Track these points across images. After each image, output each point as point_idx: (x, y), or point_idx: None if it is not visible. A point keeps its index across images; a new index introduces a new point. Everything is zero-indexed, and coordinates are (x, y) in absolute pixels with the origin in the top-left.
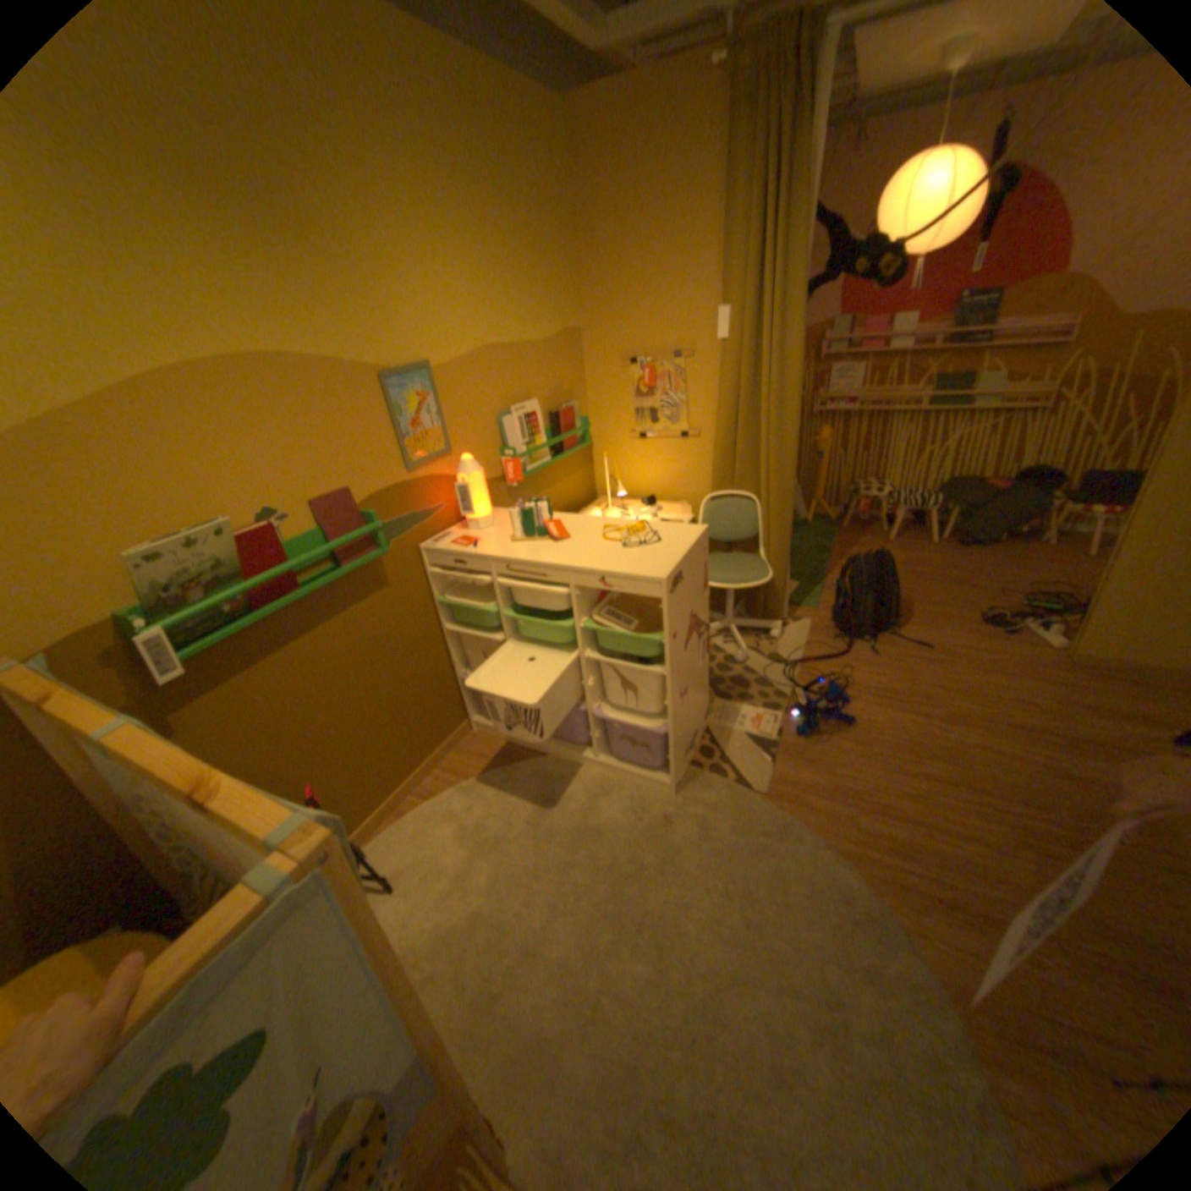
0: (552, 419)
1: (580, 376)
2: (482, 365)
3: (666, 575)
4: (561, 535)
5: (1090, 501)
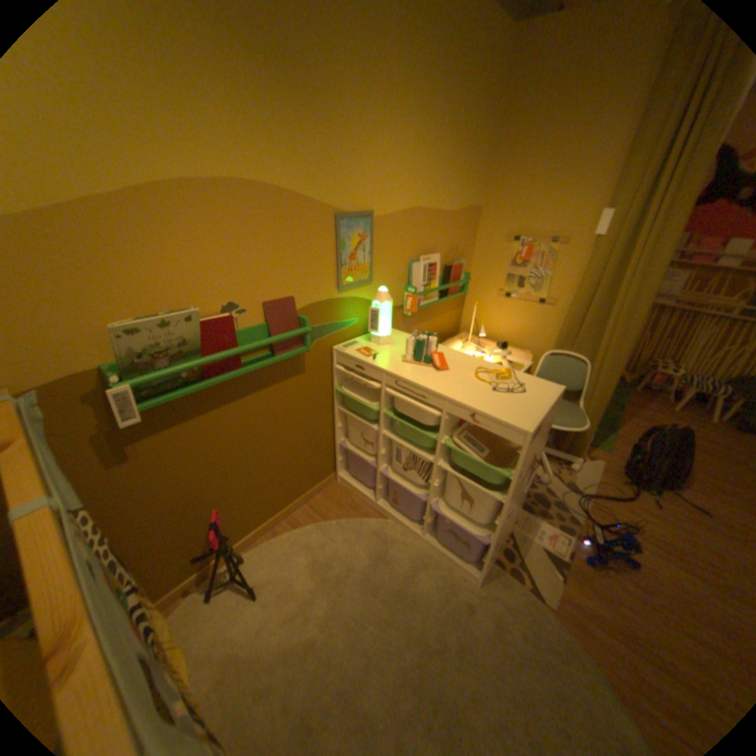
0: (446, 270)
1: (472, 242)
2: (409, 221)
3: (533, 429)
4: (441, 365)
5: None
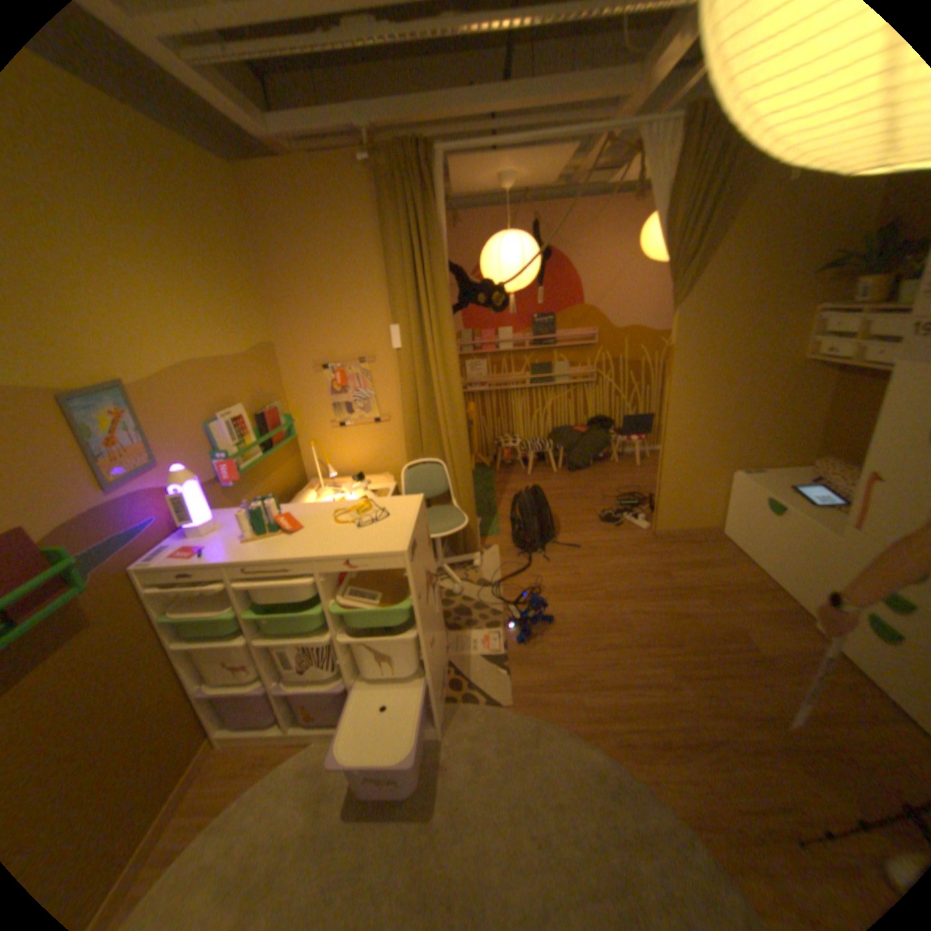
0: (259, 419)
1: (279, 380)
2: (183, 378)
3: (407, 546)
4: (293, 526)
5: (628, 434)
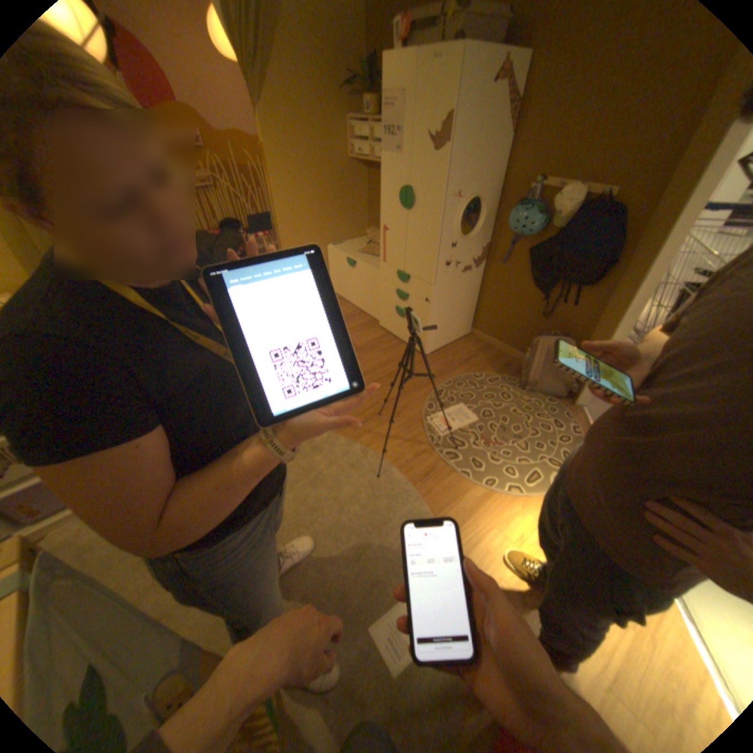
0: None
1: None
2: None
3: None
4: None
5: (254, 233)
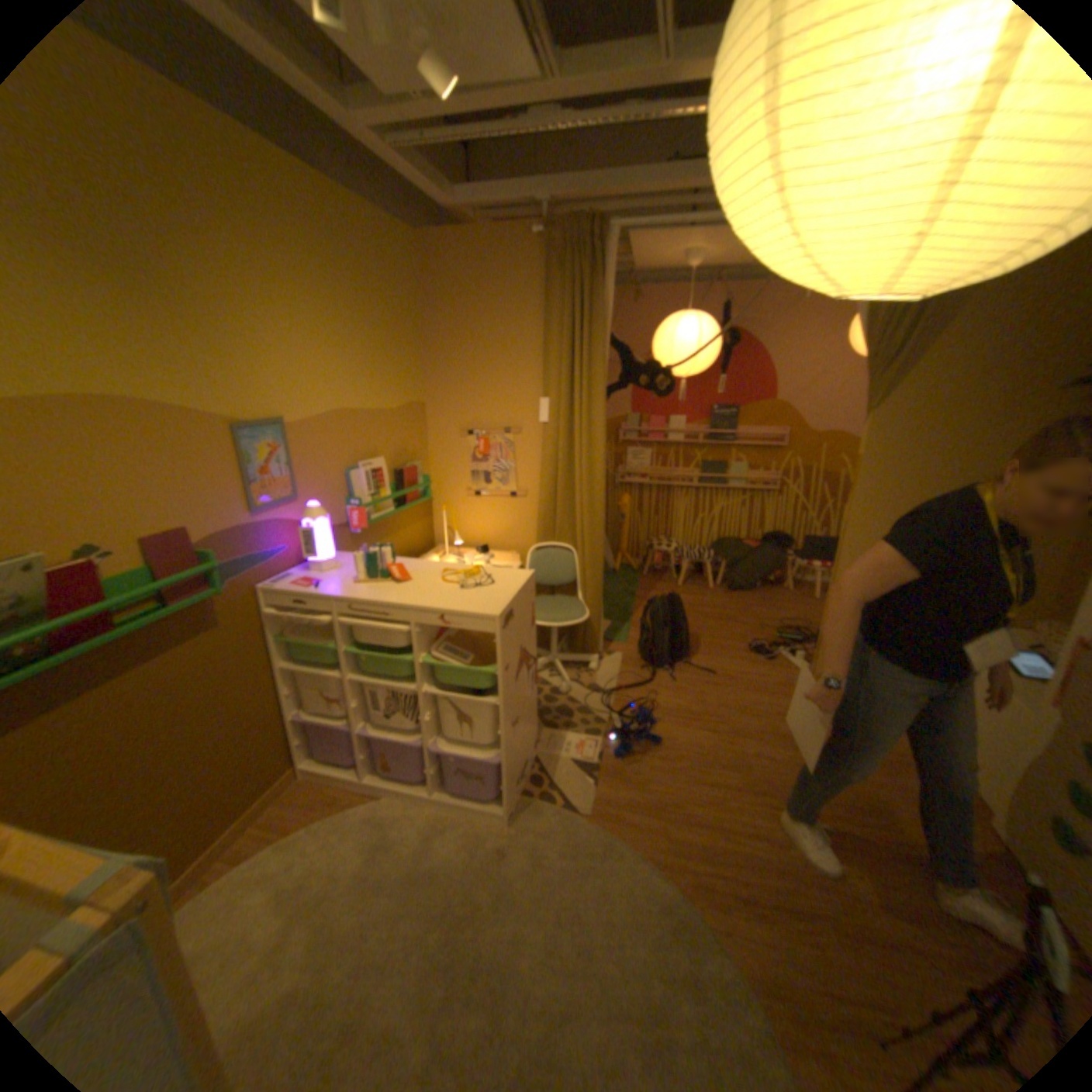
0: (397, 475)
1: (424, 441)
2: (335, 425)
3: (500, 612)
4: (403, 577)
5: (811, 558)
